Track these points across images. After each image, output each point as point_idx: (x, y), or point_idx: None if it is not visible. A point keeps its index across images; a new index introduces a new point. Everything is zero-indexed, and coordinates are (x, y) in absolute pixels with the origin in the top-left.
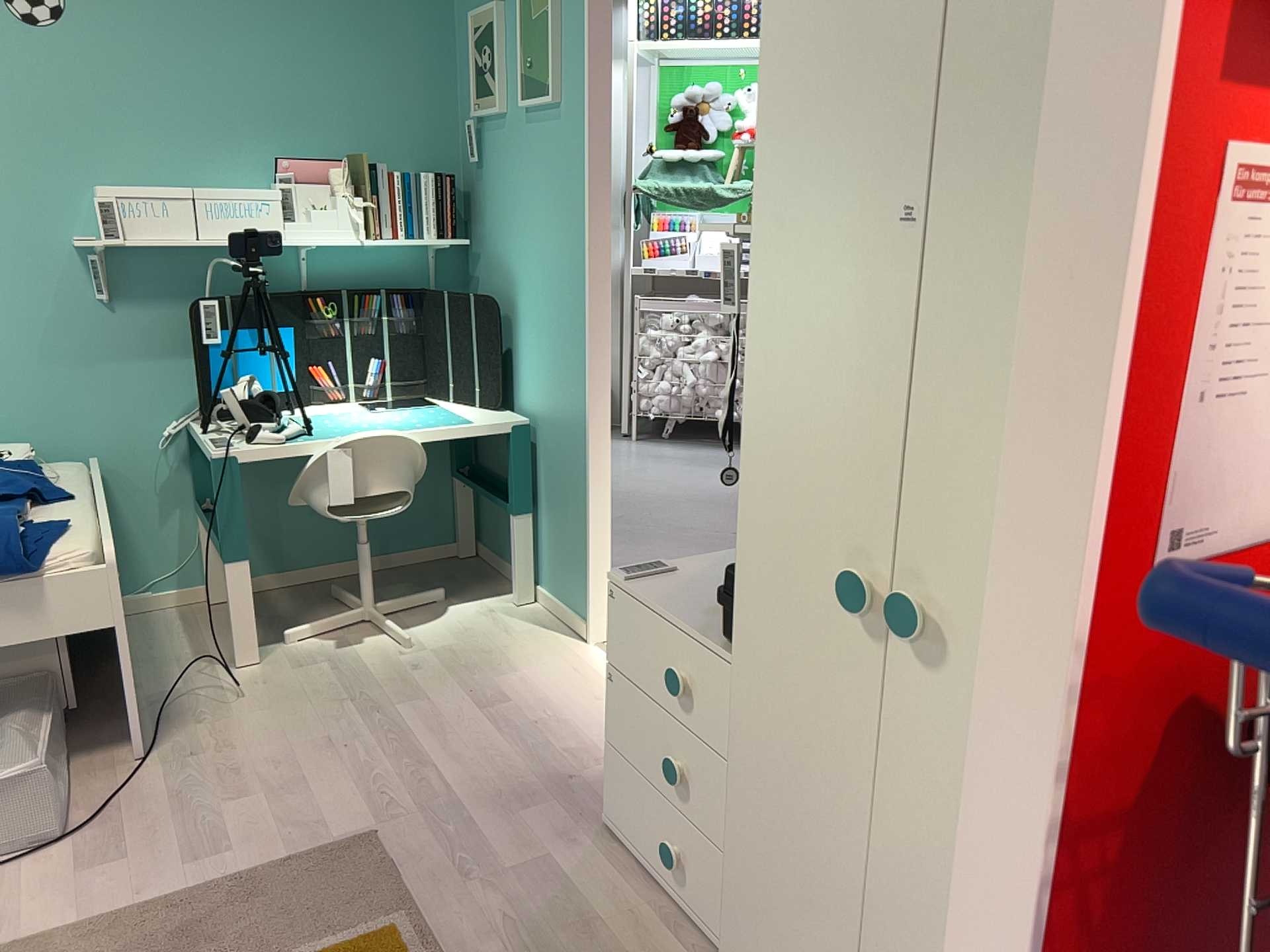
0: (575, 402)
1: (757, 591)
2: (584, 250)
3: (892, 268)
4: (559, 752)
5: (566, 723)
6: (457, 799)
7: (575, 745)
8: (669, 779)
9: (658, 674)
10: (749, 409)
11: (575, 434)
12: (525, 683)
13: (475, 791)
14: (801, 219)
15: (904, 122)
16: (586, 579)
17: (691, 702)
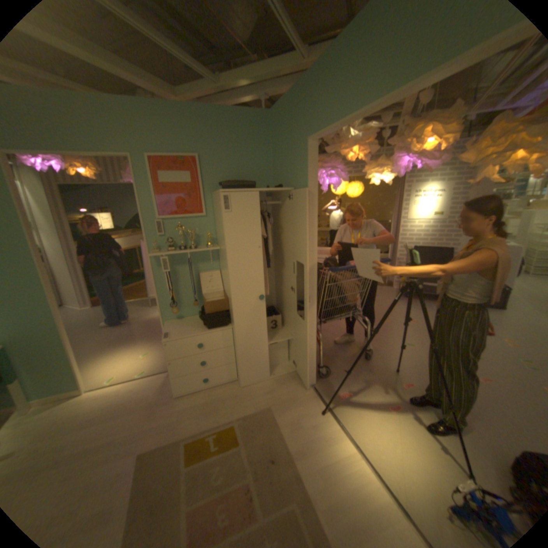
0: (44, 325)
1: (238, 309)
2: (37, 273)
3: (257, 255)
4: (136, 406)
5: (122, 403)
6: (138, 432)
7: (135, 402)
8: (199, 367)
9: (190, 349)
10: (231, 282)
11: (48, 335)
12: (89, 413)
13: (138, 427)
14: (239, 251)
15: (256, 237)
16: (72, 377)
17: (203, 347)
